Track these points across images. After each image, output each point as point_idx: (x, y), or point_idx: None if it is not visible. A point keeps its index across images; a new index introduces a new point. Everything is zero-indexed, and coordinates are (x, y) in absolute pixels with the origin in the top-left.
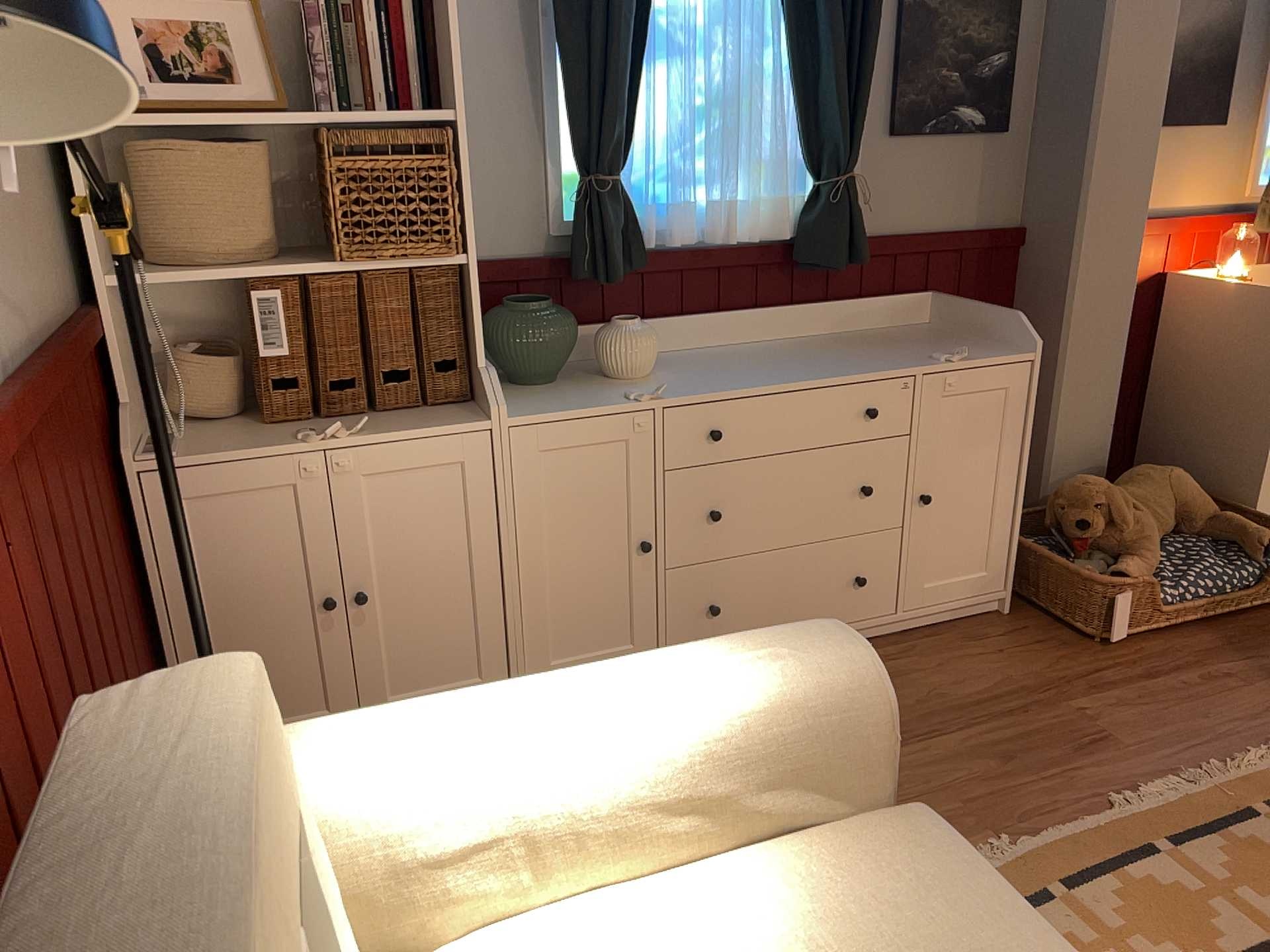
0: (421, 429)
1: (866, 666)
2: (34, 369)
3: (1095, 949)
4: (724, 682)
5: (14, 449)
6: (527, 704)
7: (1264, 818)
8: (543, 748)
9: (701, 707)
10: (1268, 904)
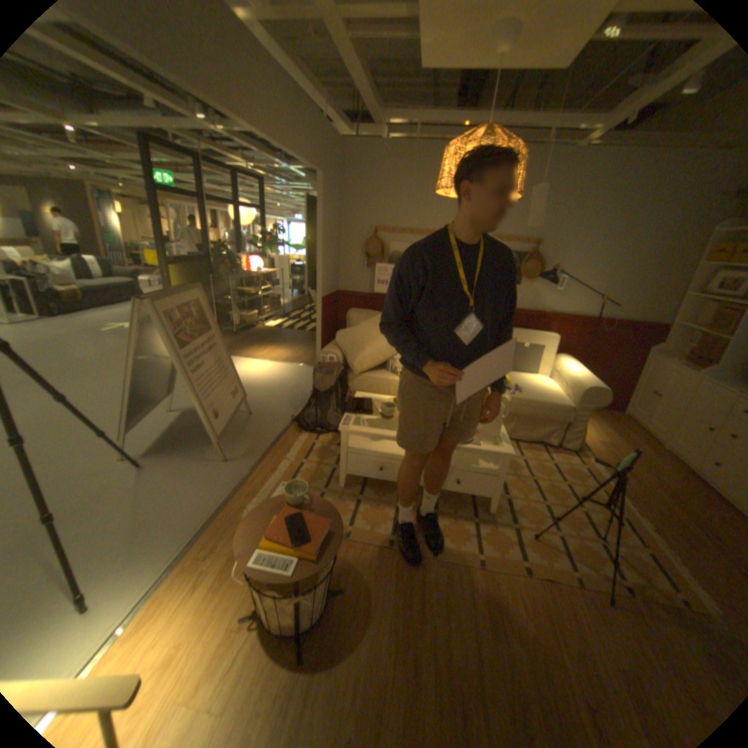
0: (691, 369)
1: (591, 387)
2: (615, 320)
3: (584, 484)
4: (584, 377)
5: (599, 325)
6: (577, 367)
7: (645, 549)
8: (569, 368)
9: (578, 376)
10: (601, 519)
